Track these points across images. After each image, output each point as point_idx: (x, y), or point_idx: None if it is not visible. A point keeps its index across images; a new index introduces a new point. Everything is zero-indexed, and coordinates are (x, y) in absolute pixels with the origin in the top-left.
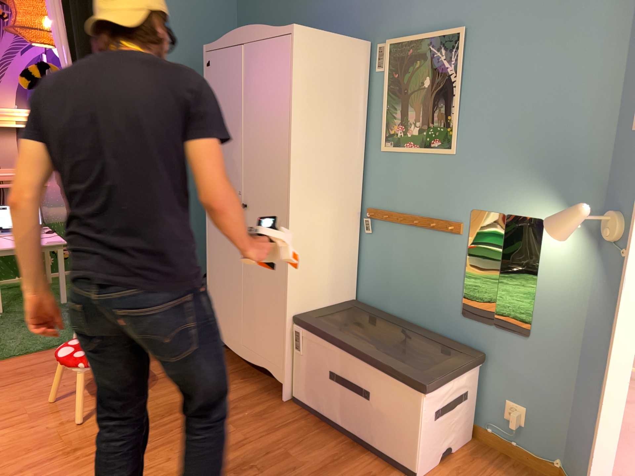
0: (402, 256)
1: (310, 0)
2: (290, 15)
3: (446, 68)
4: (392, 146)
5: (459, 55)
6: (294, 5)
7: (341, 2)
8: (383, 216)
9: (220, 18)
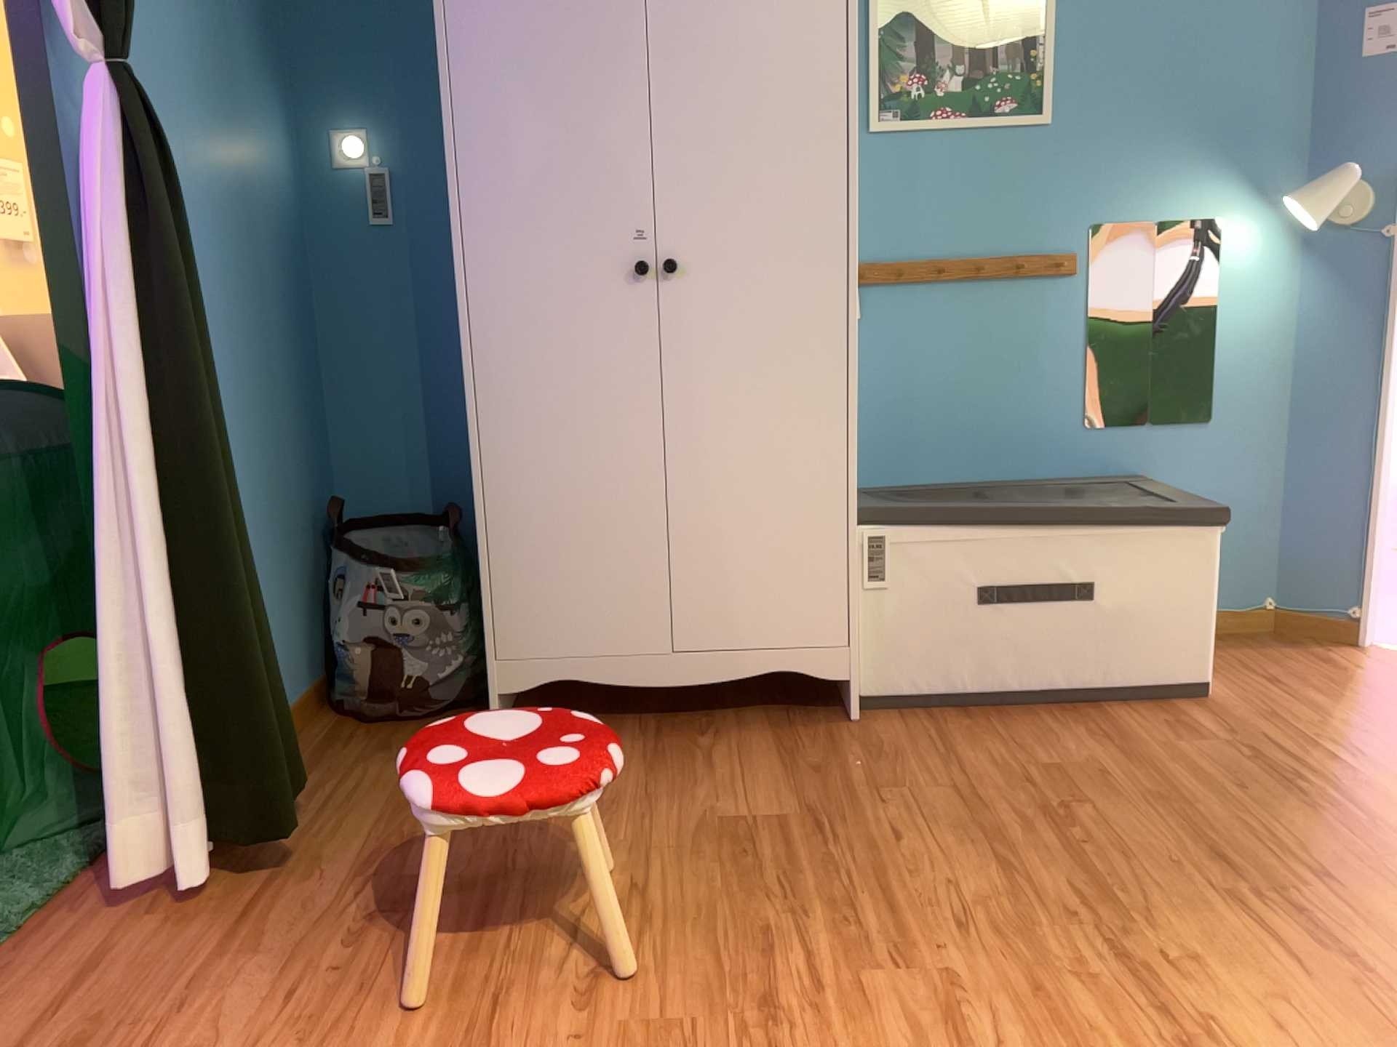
0: (941, 350)
1: None
2: None
3: None
4: (899, 120)
5: None
6: None
7: None
8: (904, 270)
9: None
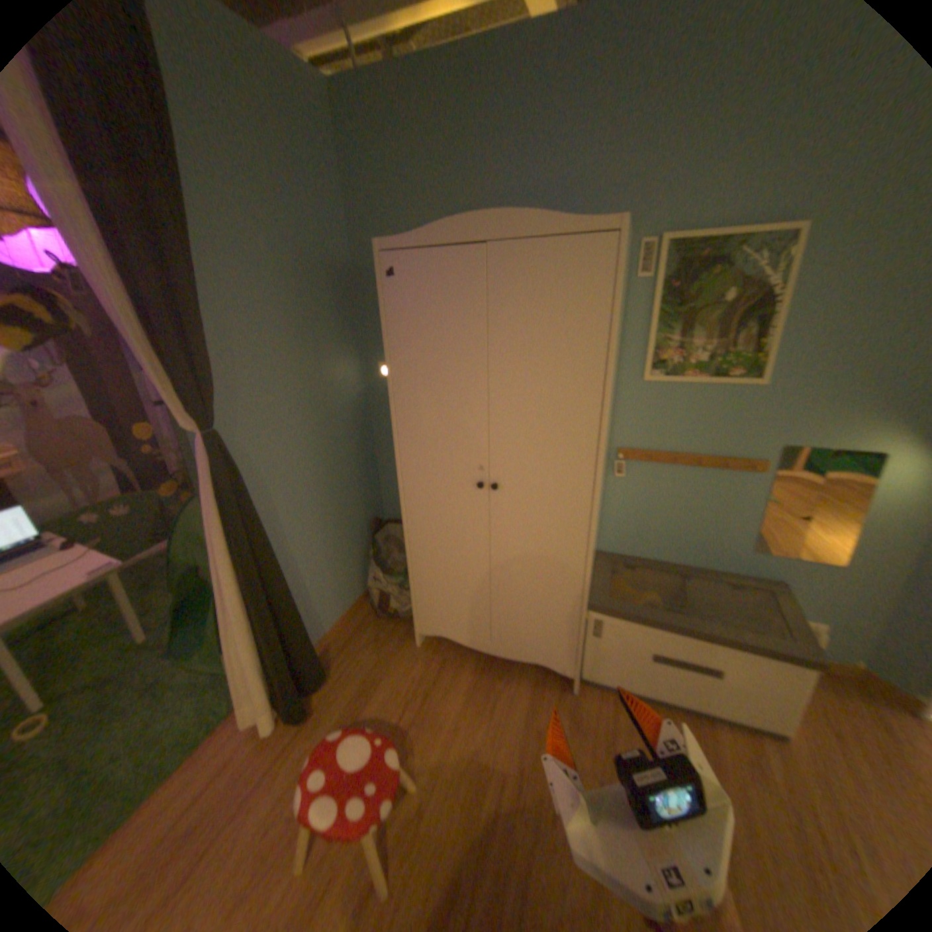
0: (671, 498)
1: (504, 161)
2: (462, 183)
3: (769, 275)
4: (664, 374)
5: (796, 257)
6: (470, 167)
7: (569, 167)
8: (653, 459)
9: (322, 181)
